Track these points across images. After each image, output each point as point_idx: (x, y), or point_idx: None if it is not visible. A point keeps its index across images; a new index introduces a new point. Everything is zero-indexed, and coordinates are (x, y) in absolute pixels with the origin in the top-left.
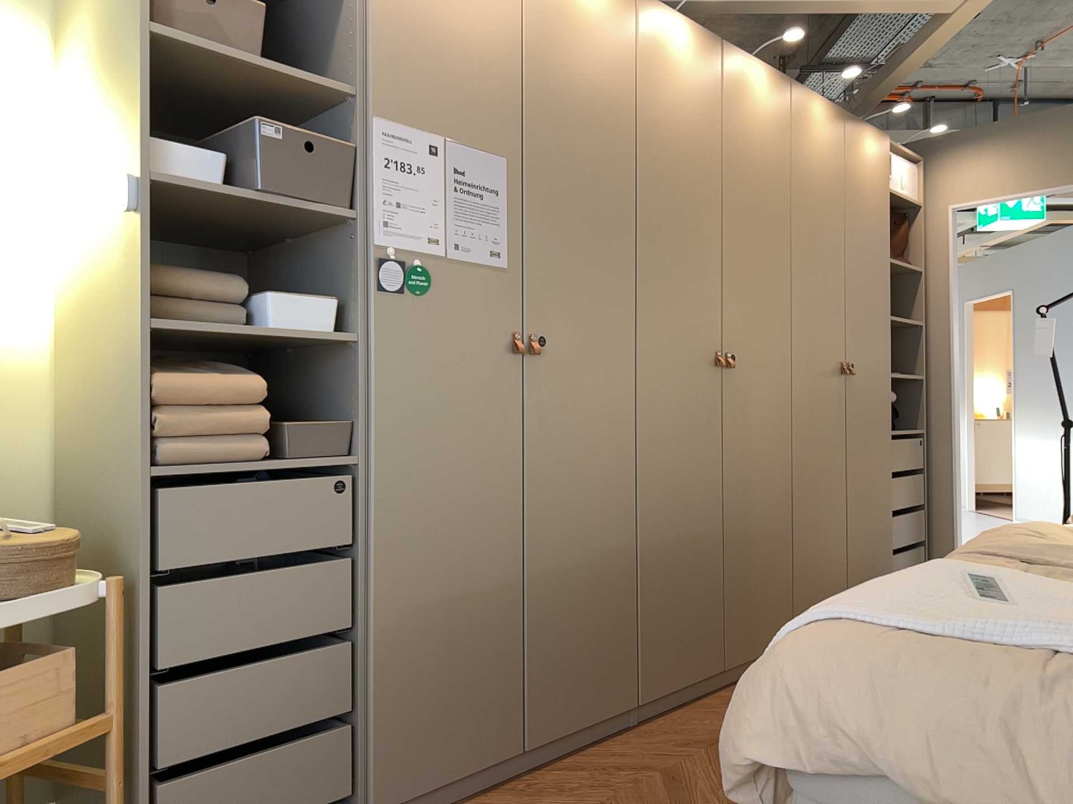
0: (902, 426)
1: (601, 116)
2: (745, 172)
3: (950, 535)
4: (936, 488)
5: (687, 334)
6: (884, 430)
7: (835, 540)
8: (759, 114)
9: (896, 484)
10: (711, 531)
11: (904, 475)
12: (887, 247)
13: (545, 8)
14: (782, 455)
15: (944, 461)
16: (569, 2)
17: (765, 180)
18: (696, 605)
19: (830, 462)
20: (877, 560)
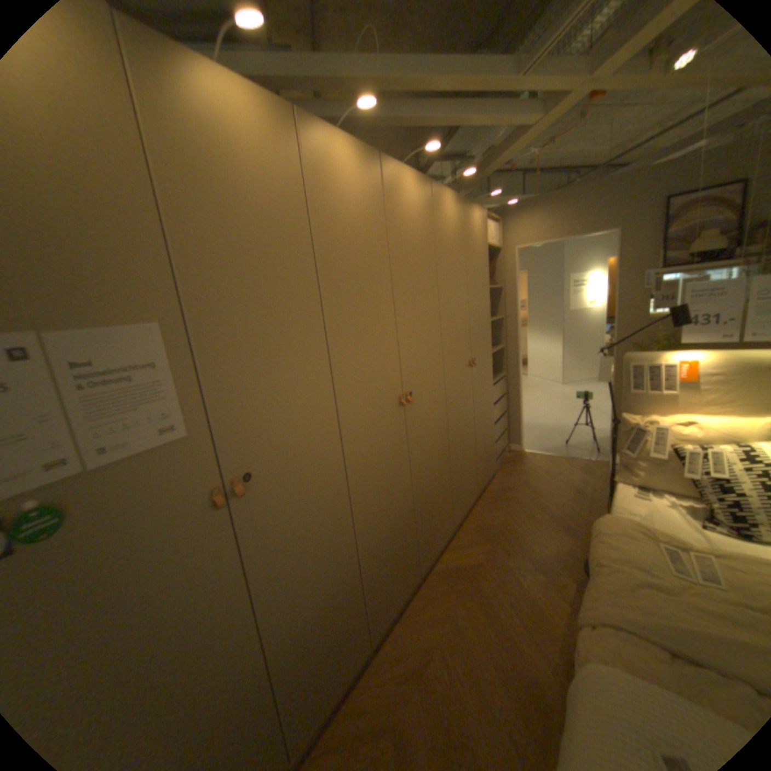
0: (499, 371)
1: (284, 242)
2: (412, 257)
3: (523, 422)
4: (516, 400)
5: (382, 393)
6: (493, 381)
7: (475, 457)
8: (417, 209)
9: (499, 406)
10: (411, 505)
11: (502, 400)
12: (489, 274)
13: (190, 131)
14: (447, 432)
15: (520, 387)
16: (222, 123)
17: (425, 258)
18: (406, 554)
19: (470, 418)
20: (493, 452)
